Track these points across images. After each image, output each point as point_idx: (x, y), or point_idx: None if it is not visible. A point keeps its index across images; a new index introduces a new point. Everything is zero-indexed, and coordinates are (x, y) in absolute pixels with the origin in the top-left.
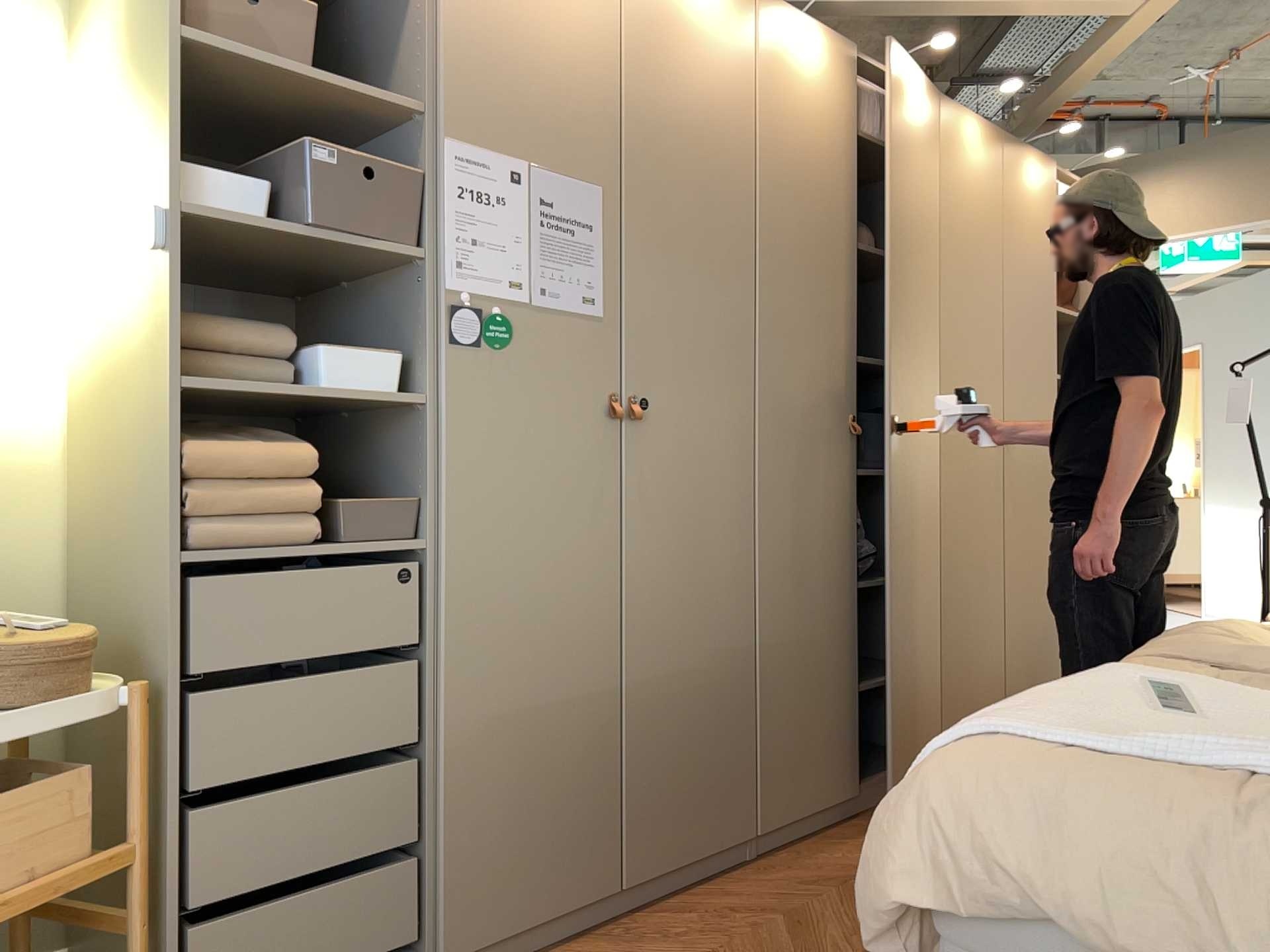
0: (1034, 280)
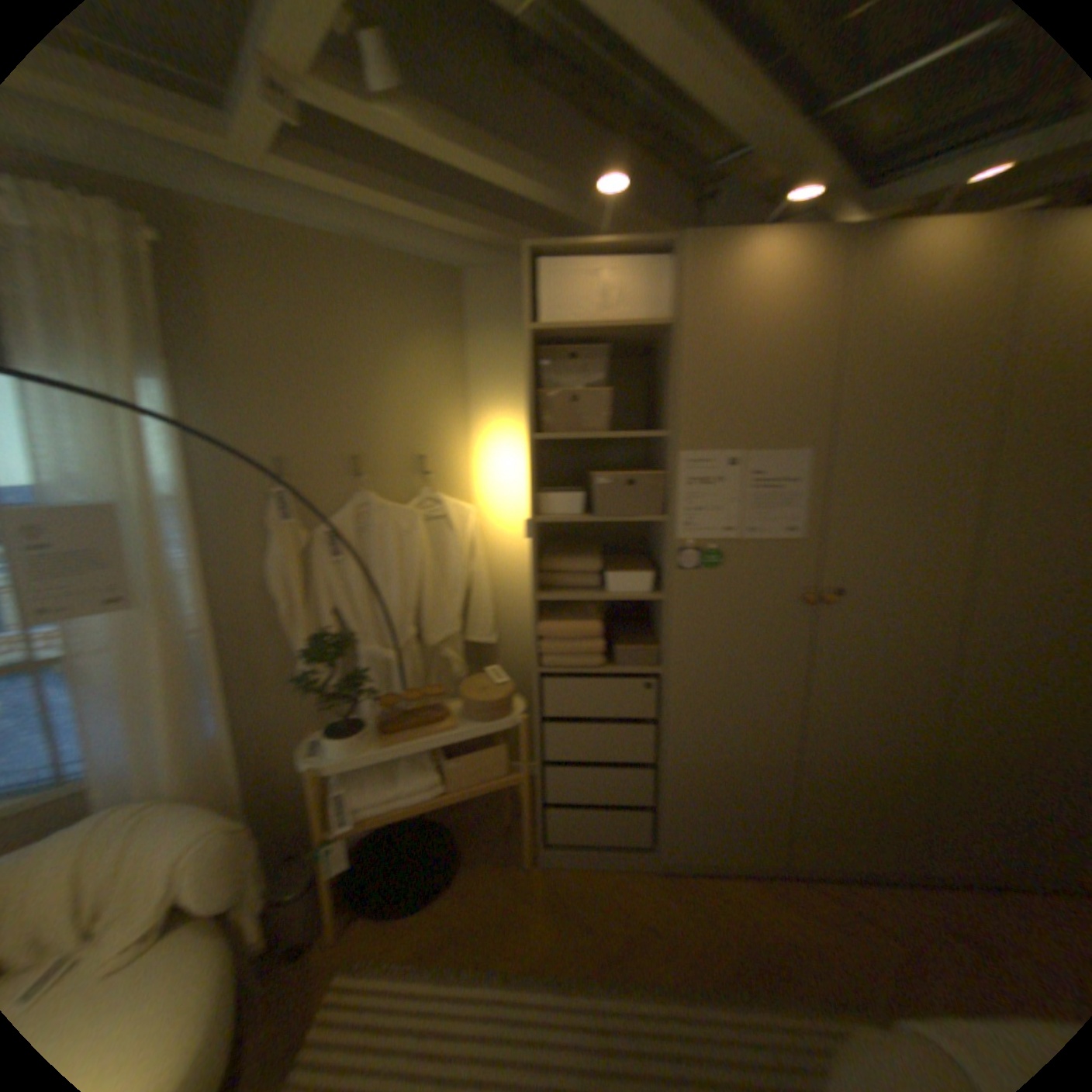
0: None
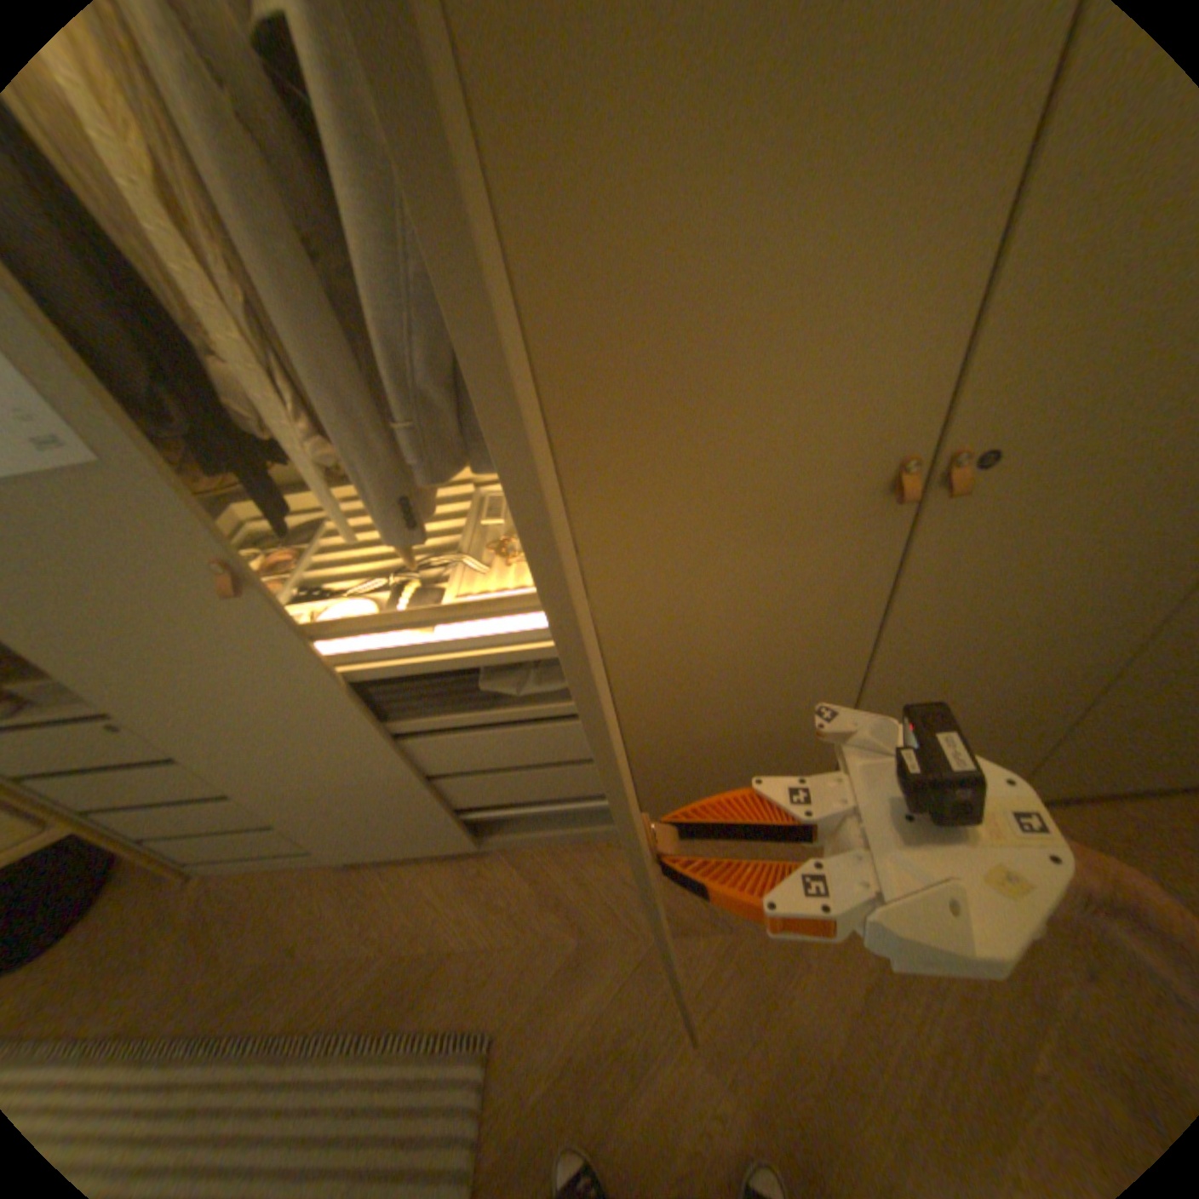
0: None
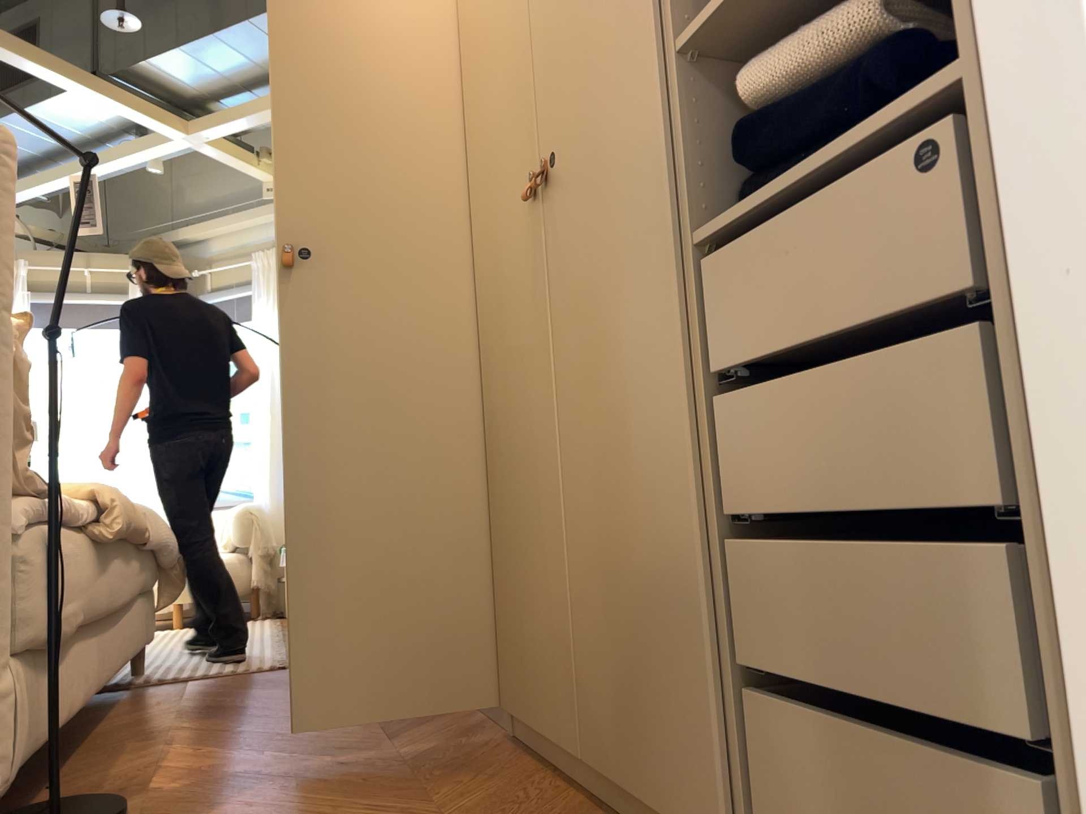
0: None
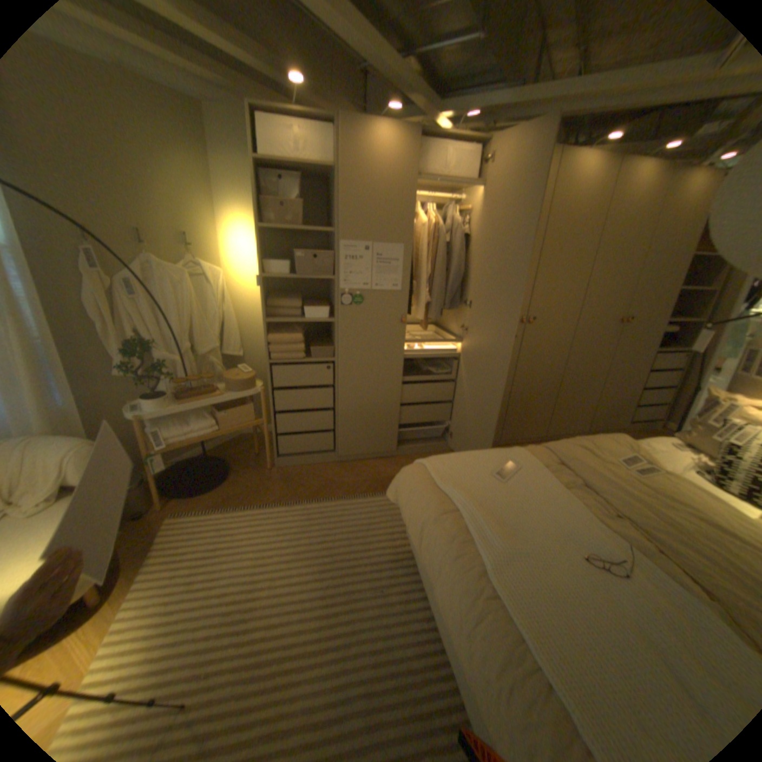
0: (676, 244)
